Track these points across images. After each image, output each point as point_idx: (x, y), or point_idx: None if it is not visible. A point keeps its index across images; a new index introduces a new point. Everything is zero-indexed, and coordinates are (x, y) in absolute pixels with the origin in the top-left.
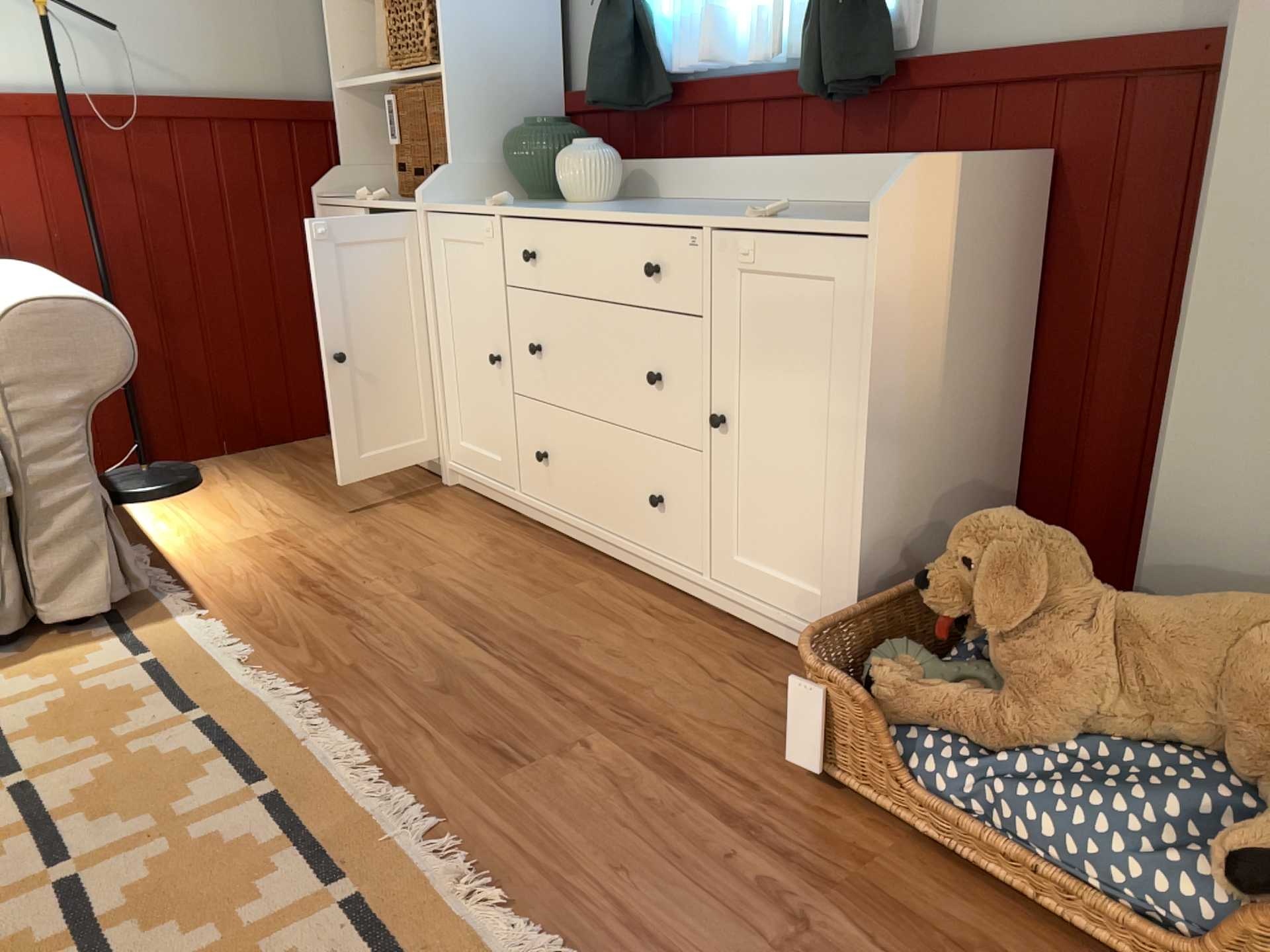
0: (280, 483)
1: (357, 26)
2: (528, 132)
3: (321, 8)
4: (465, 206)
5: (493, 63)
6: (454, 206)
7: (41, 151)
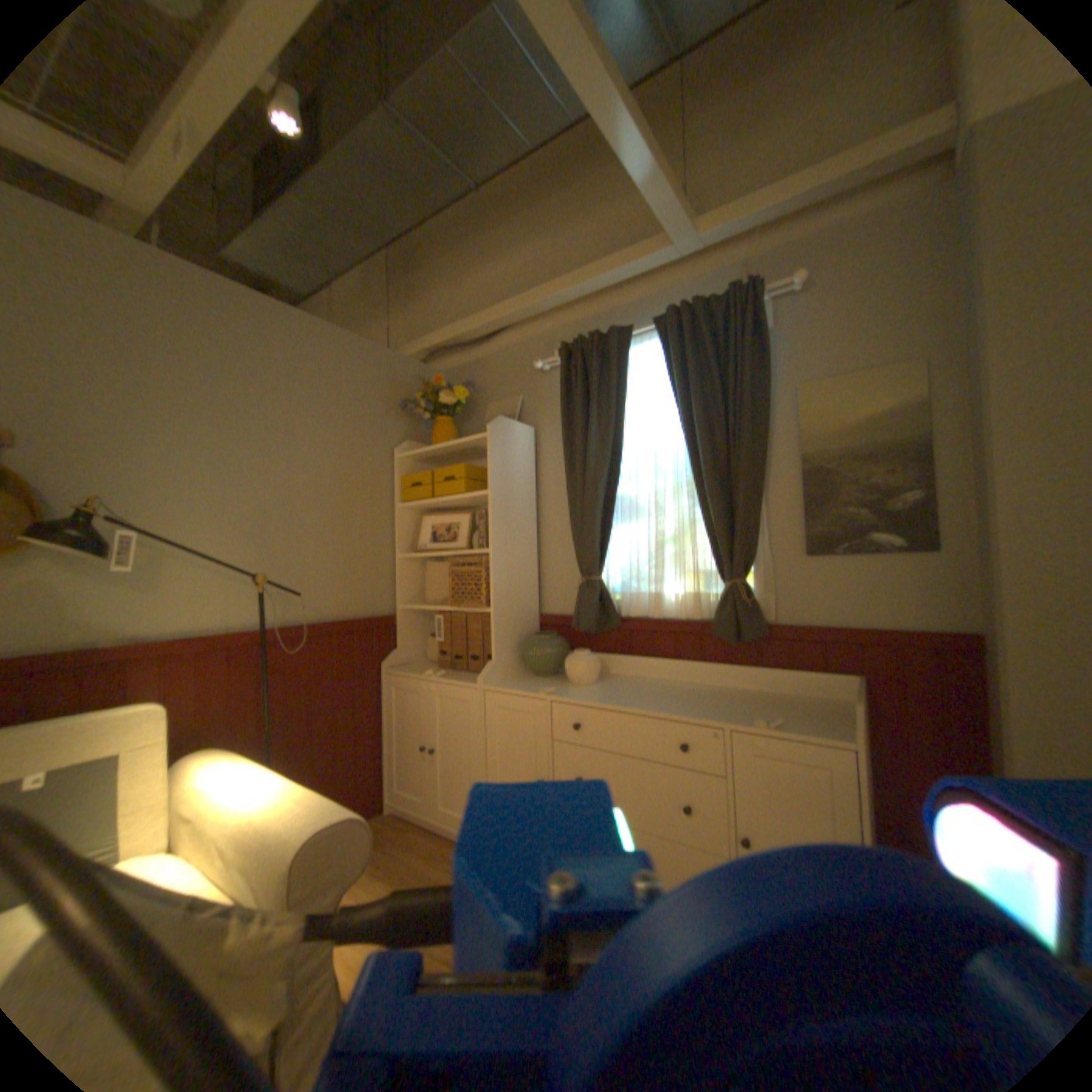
0: (370, 874)
1: (411, 572)
2: (542, 641)
3: (392, 564)
4: (513, 686)
5: (513, 602)
6: (504, 685)
7: (231, 664)
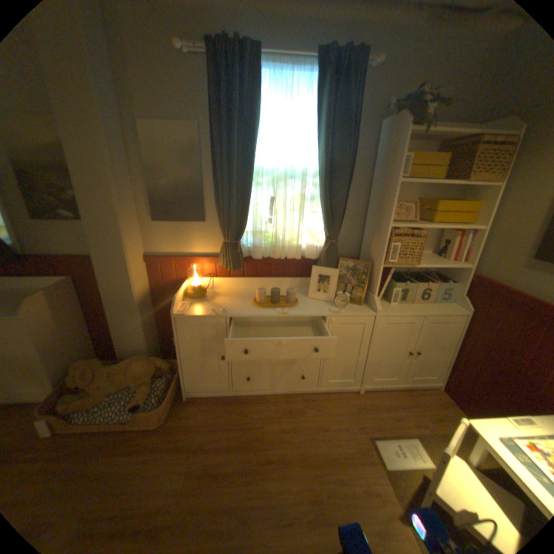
0: None
1: None
2: None
3: None
4: None
5: None
6: None
7: None
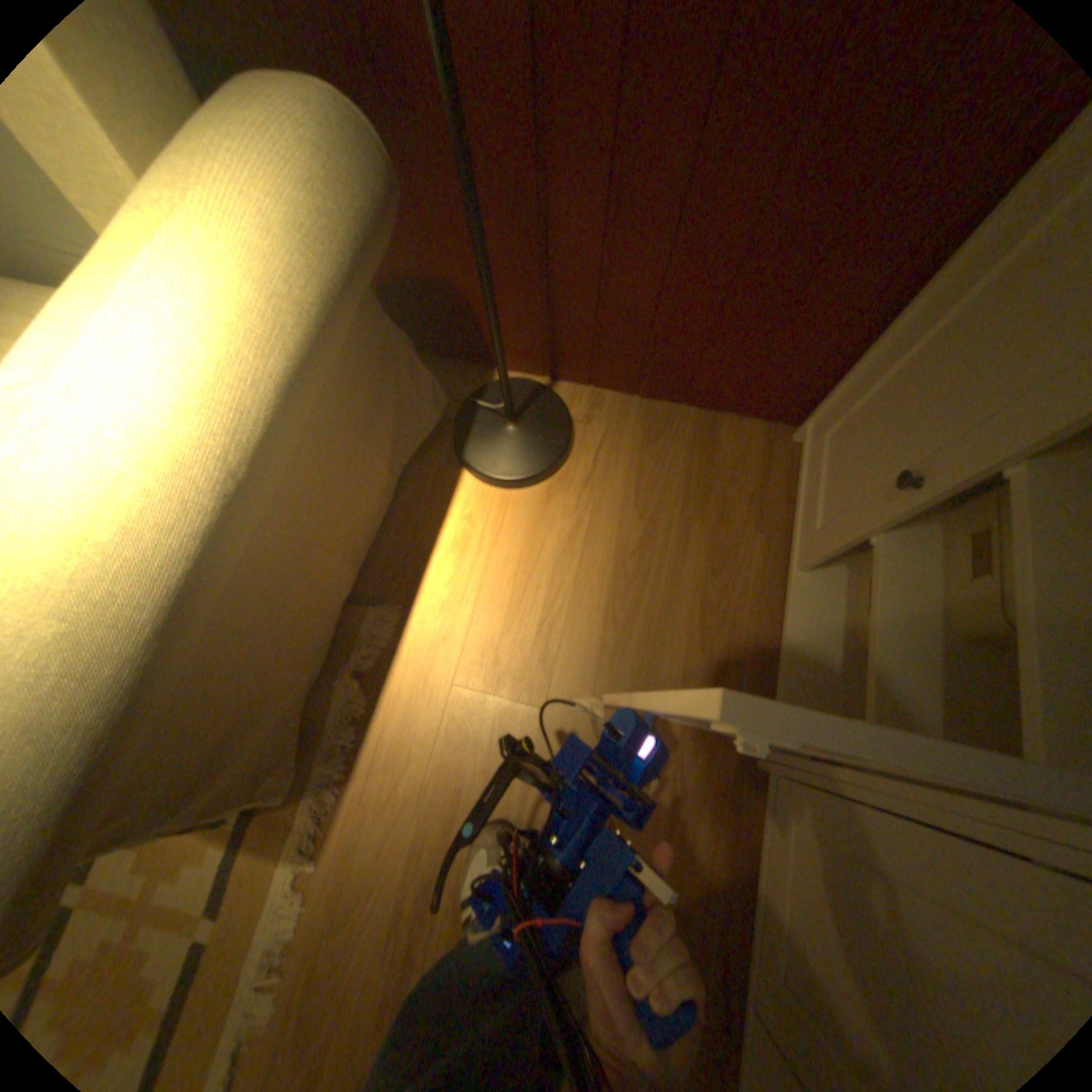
0: (620, 550)
1: None
2: None
3: None
4: None
5: None
6: None
7: None
